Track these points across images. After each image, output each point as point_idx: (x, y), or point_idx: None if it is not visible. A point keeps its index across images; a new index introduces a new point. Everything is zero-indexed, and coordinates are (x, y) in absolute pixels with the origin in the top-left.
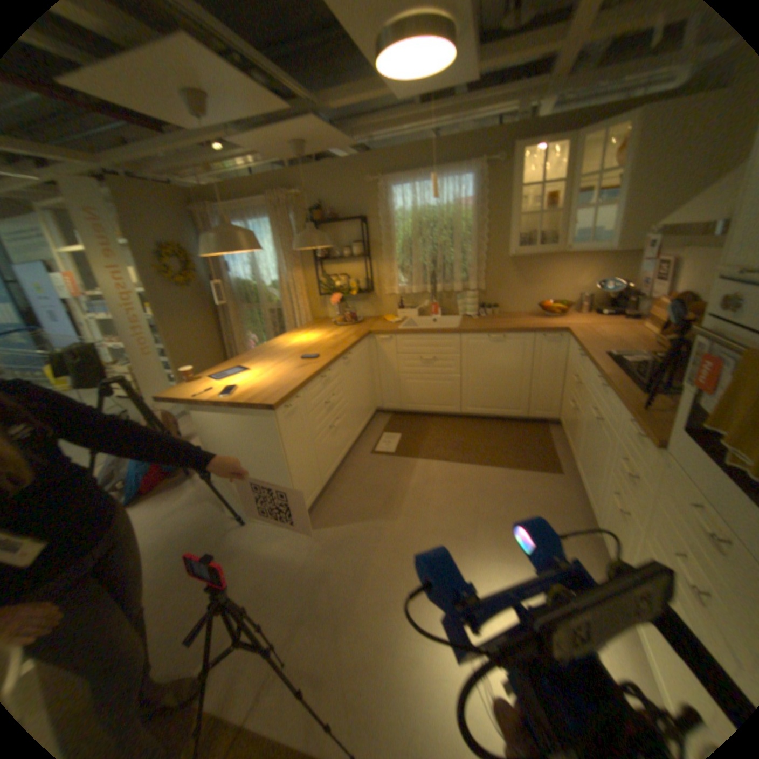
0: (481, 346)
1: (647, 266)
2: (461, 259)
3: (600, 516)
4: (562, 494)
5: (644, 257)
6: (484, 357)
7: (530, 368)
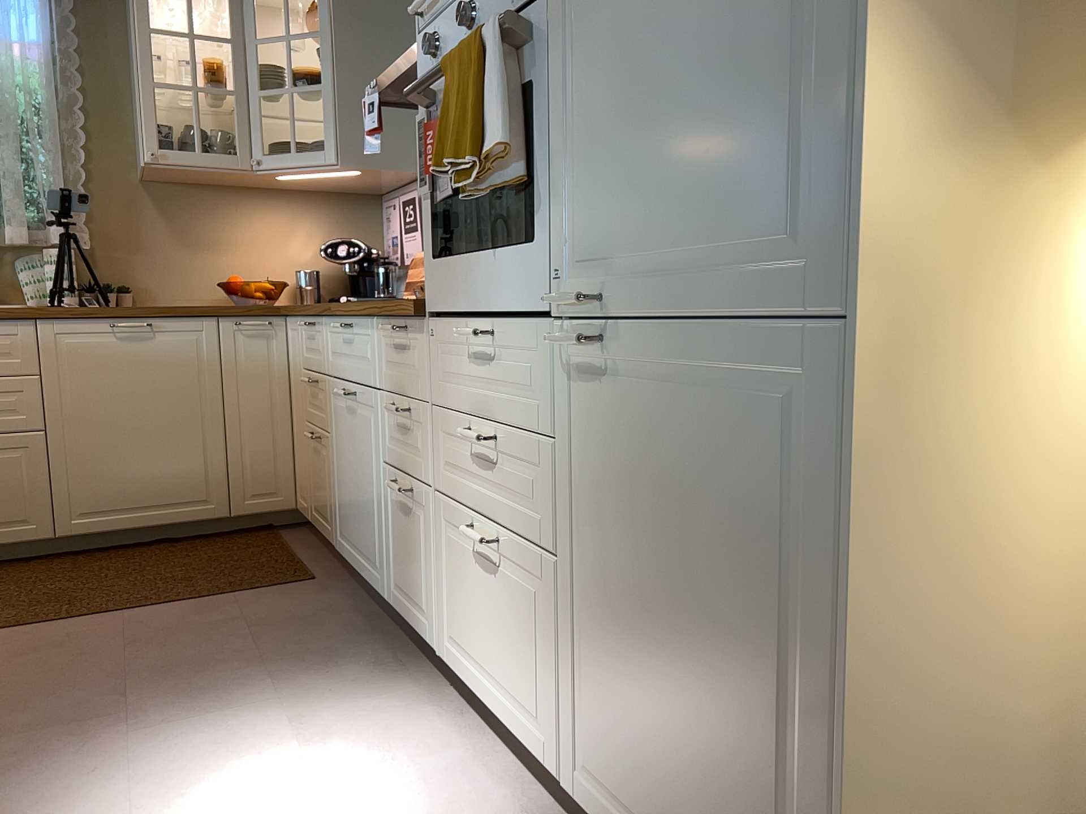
0: (97, 351)
1: (389, 218)
2: (24, 173)
3: (382, 575)
4: (318, 602)
5: (385, 213)
6: (107, 378)
7: (220, 398)
